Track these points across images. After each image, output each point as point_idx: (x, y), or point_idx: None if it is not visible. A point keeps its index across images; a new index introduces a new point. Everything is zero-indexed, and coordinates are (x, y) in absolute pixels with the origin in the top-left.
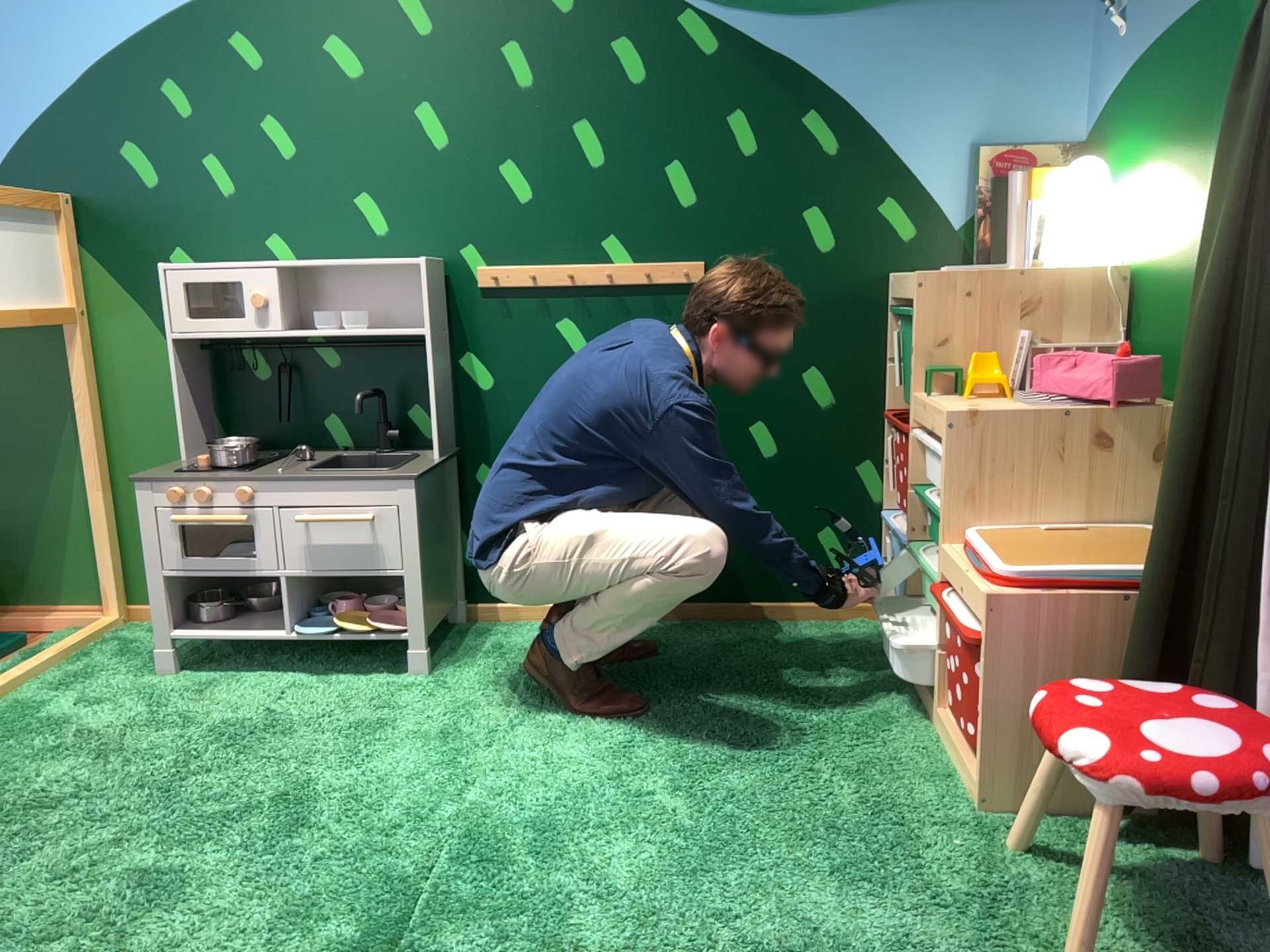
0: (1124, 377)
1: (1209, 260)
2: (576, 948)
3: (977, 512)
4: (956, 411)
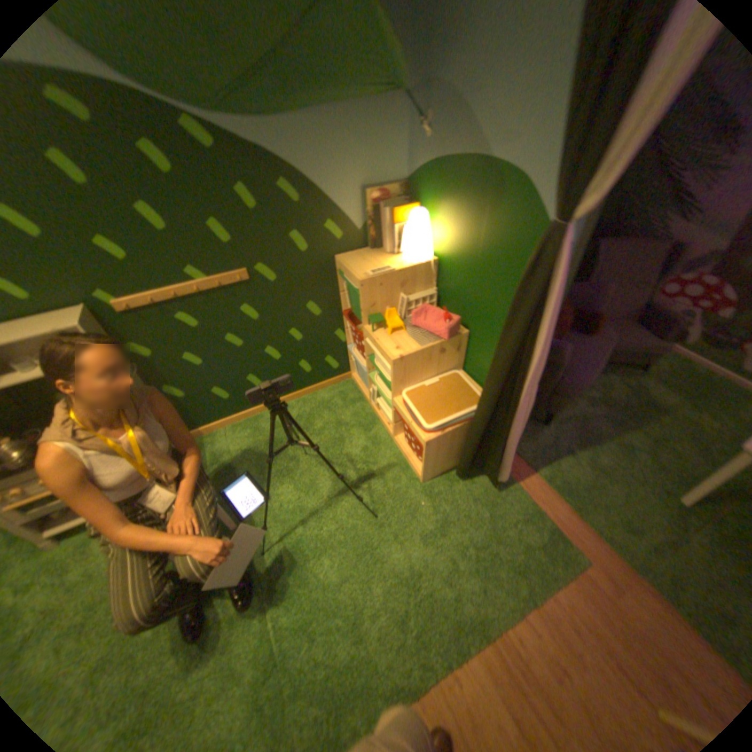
0: (450, 333)
1: (502, 335)
2: (333, 625)
3: (403, 387)
4: (392, 356)
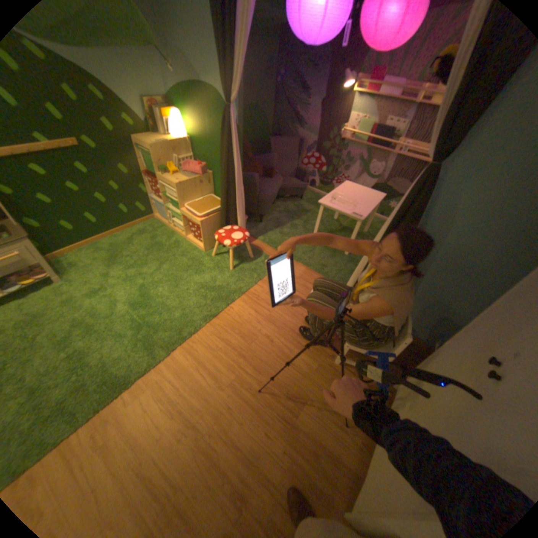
0: (202, 170)
1: (220, 159)
2: (170, 307)
3: (184, 201)
4: (174, 182)
